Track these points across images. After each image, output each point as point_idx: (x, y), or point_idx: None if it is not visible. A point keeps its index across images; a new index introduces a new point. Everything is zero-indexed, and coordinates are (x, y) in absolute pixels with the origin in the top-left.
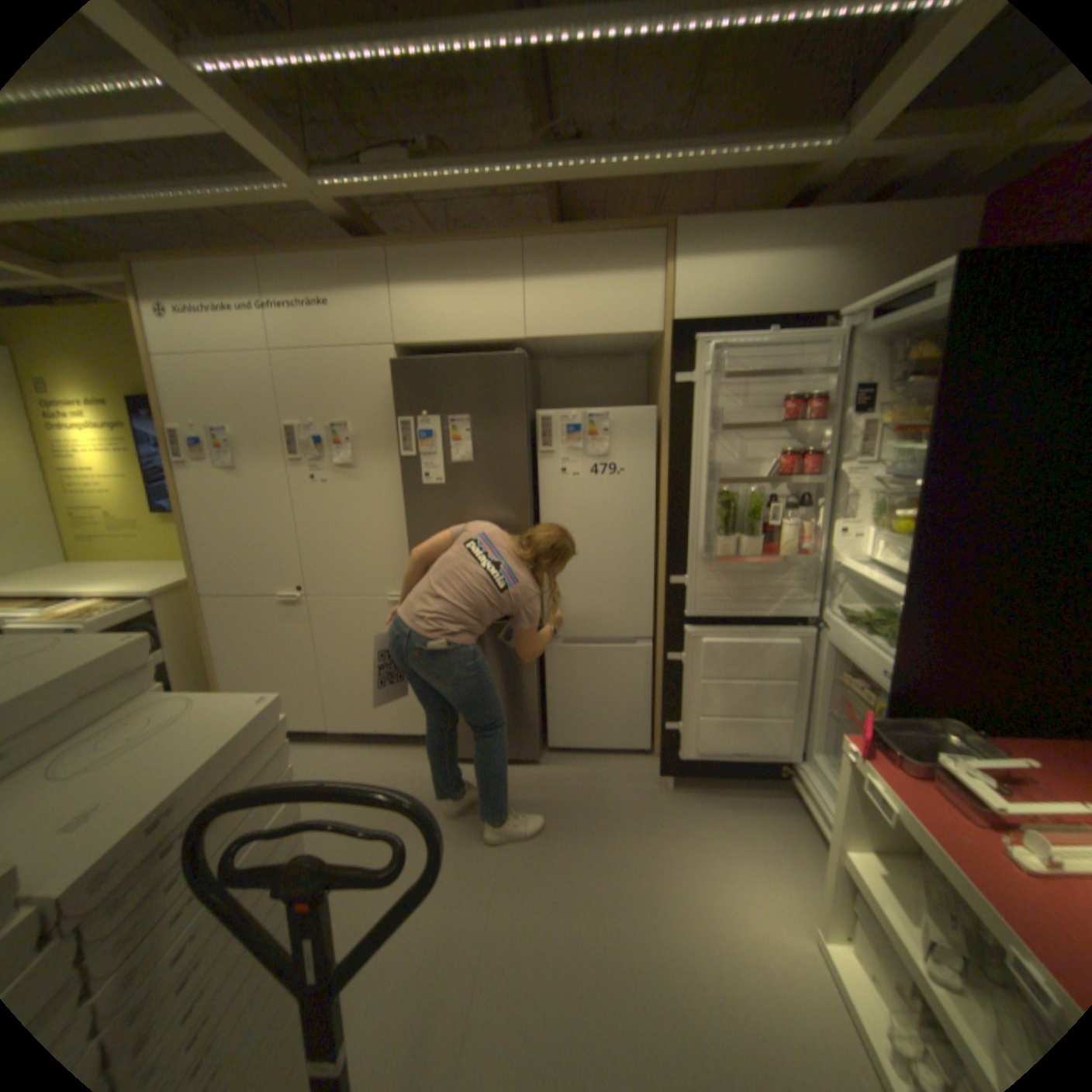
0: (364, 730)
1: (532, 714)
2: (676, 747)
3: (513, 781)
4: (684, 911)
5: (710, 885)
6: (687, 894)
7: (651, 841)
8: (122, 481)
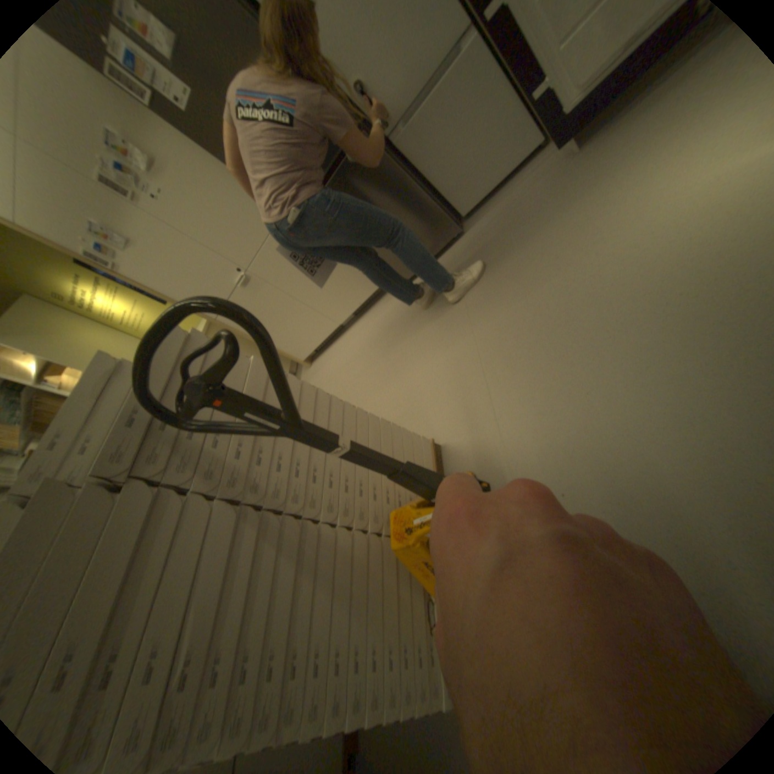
0: (355, 307)
1: (429, 203)
2: (557, 103)
3: (453, 256)
4: (621, 220)
5: (641, 183)
6: (621, 207)
7: (574, 199)
8: (141, 304)
